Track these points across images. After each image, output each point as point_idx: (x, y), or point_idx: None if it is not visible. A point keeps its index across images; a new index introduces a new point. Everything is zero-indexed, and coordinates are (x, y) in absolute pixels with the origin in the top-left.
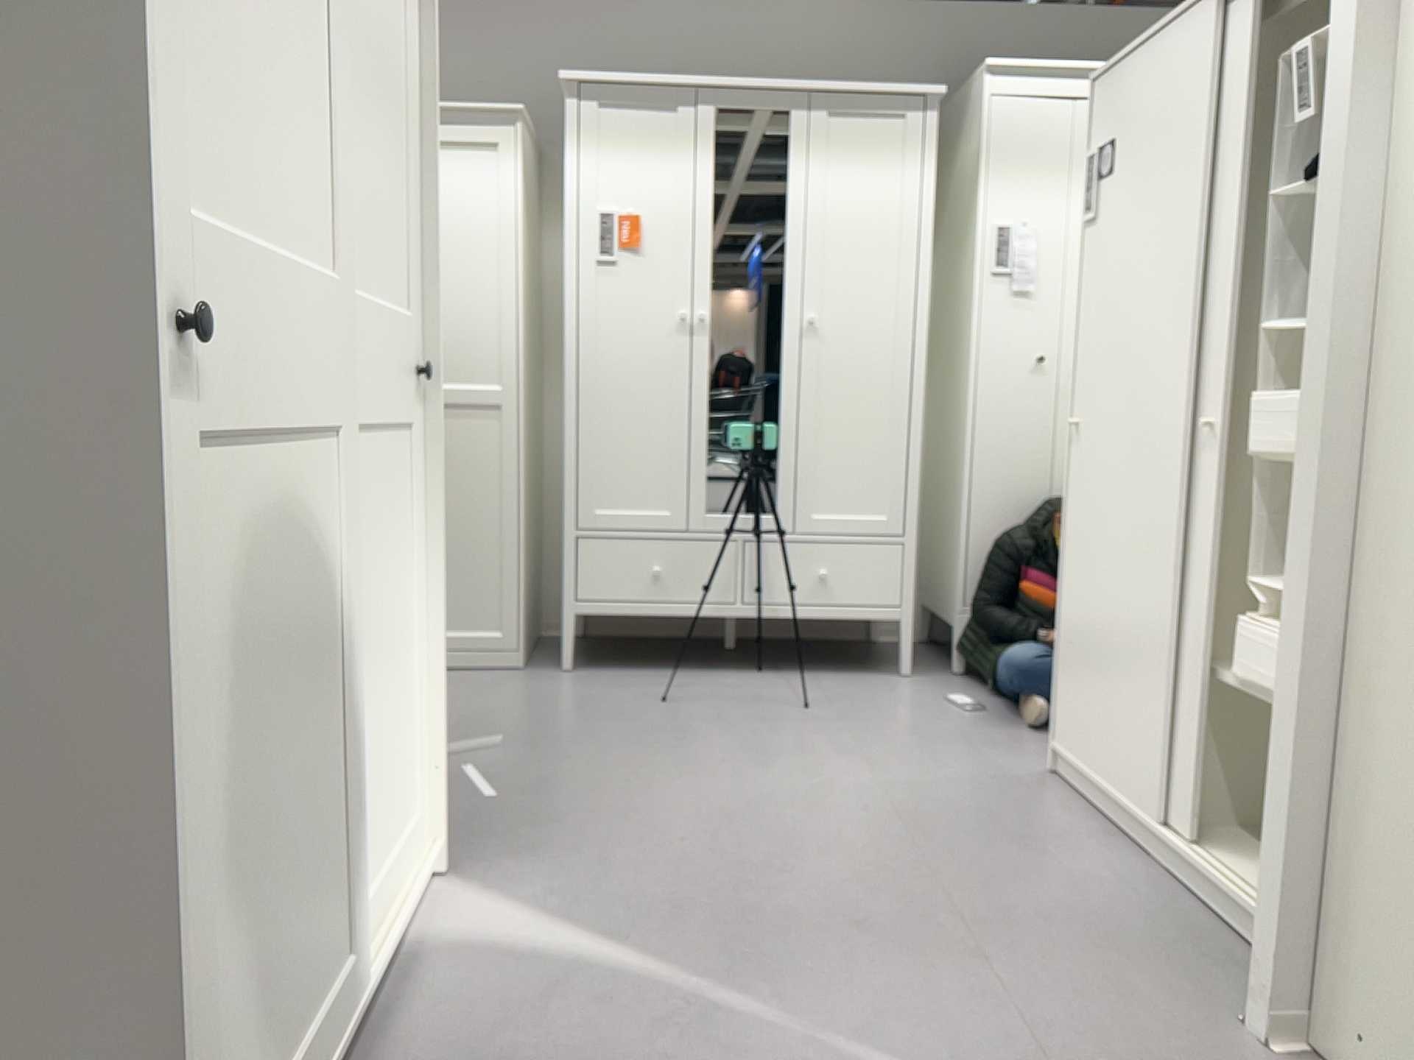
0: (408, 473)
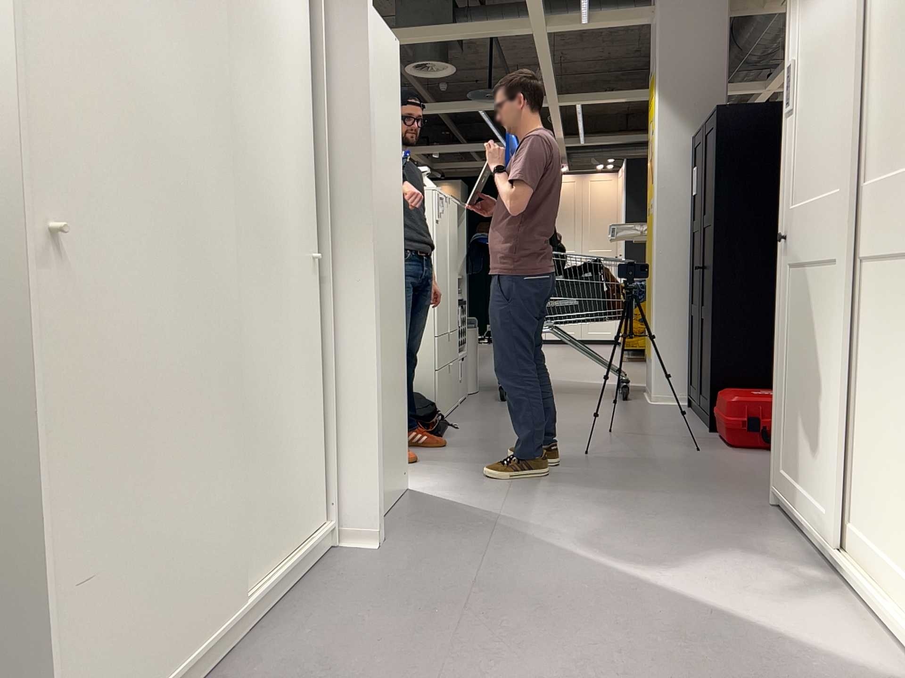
0: None
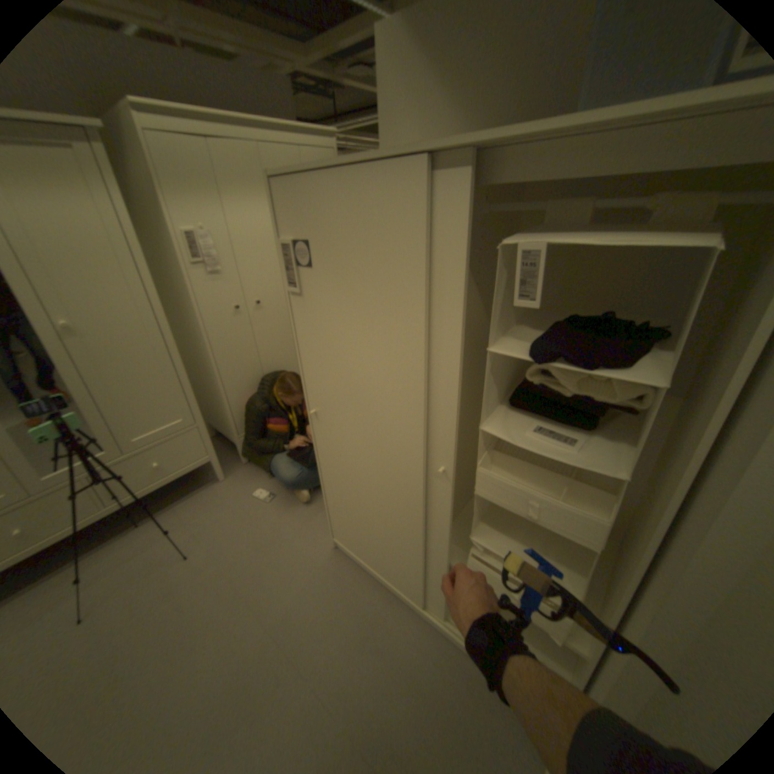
0: None
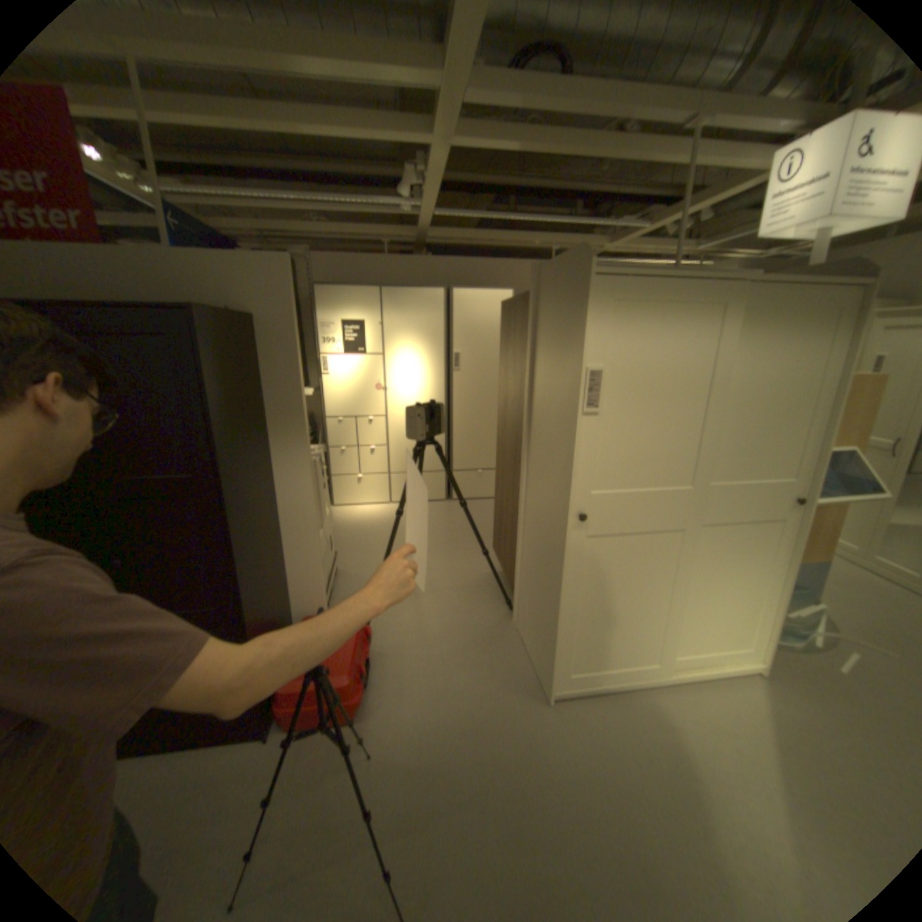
0: (782, 537)
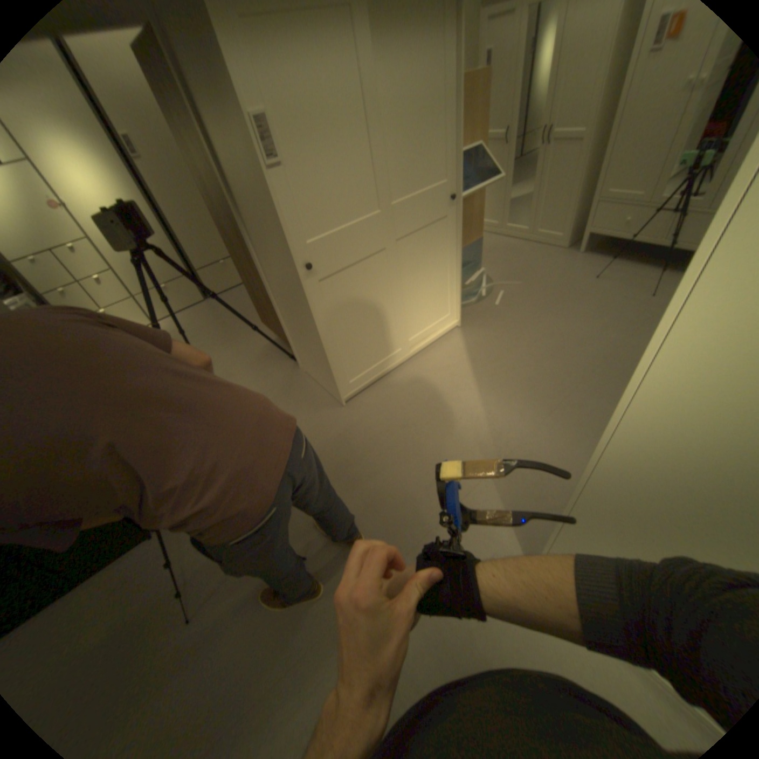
0: (447, 230)
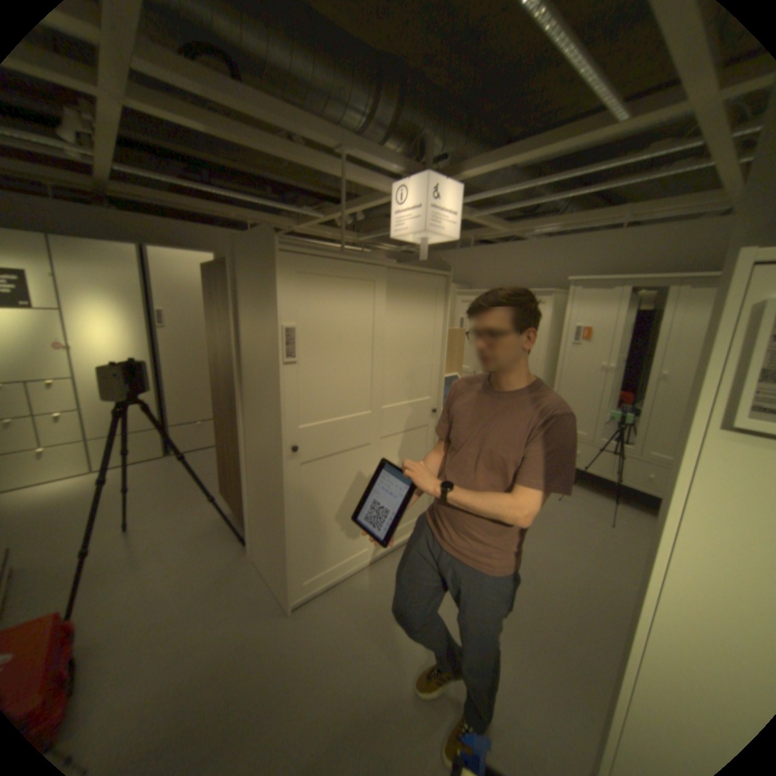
0: (426, 437)
